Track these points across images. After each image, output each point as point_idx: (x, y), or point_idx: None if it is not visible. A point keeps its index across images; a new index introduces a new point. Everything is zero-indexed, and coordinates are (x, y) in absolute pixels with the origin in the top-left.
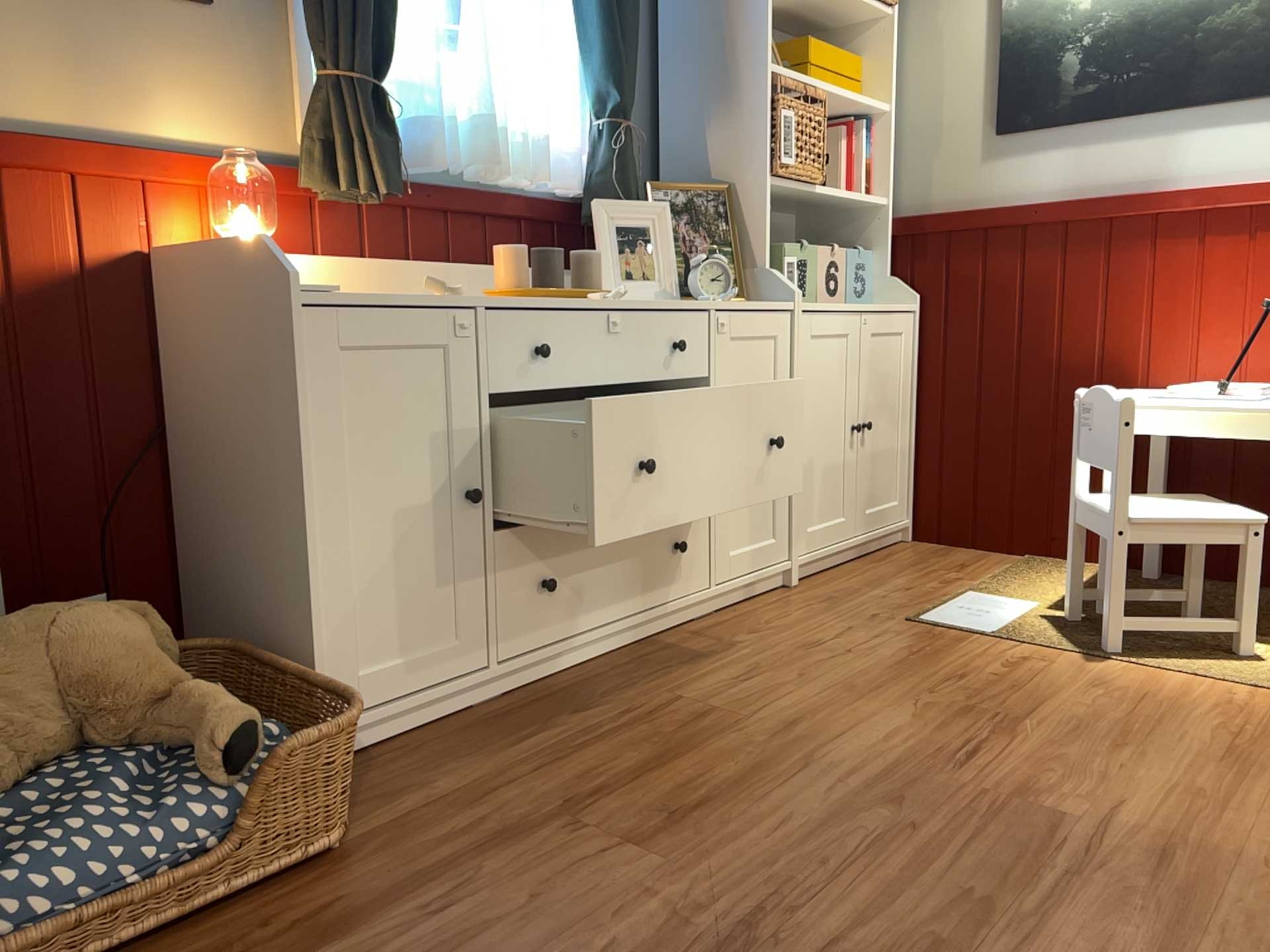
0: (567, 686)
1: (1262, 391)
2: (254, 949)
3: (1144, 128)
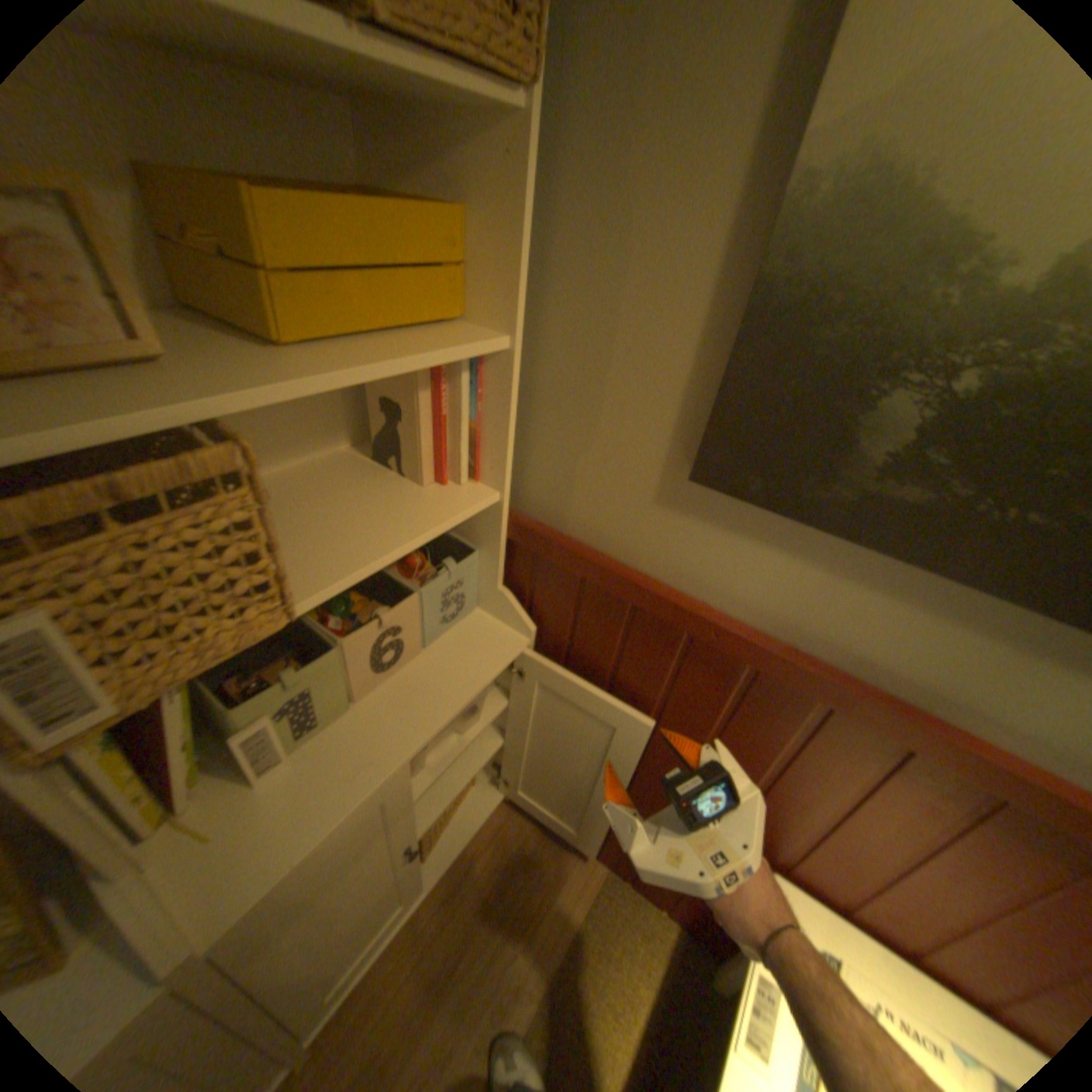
0: None
1: None
2: None
3: (994, 615)
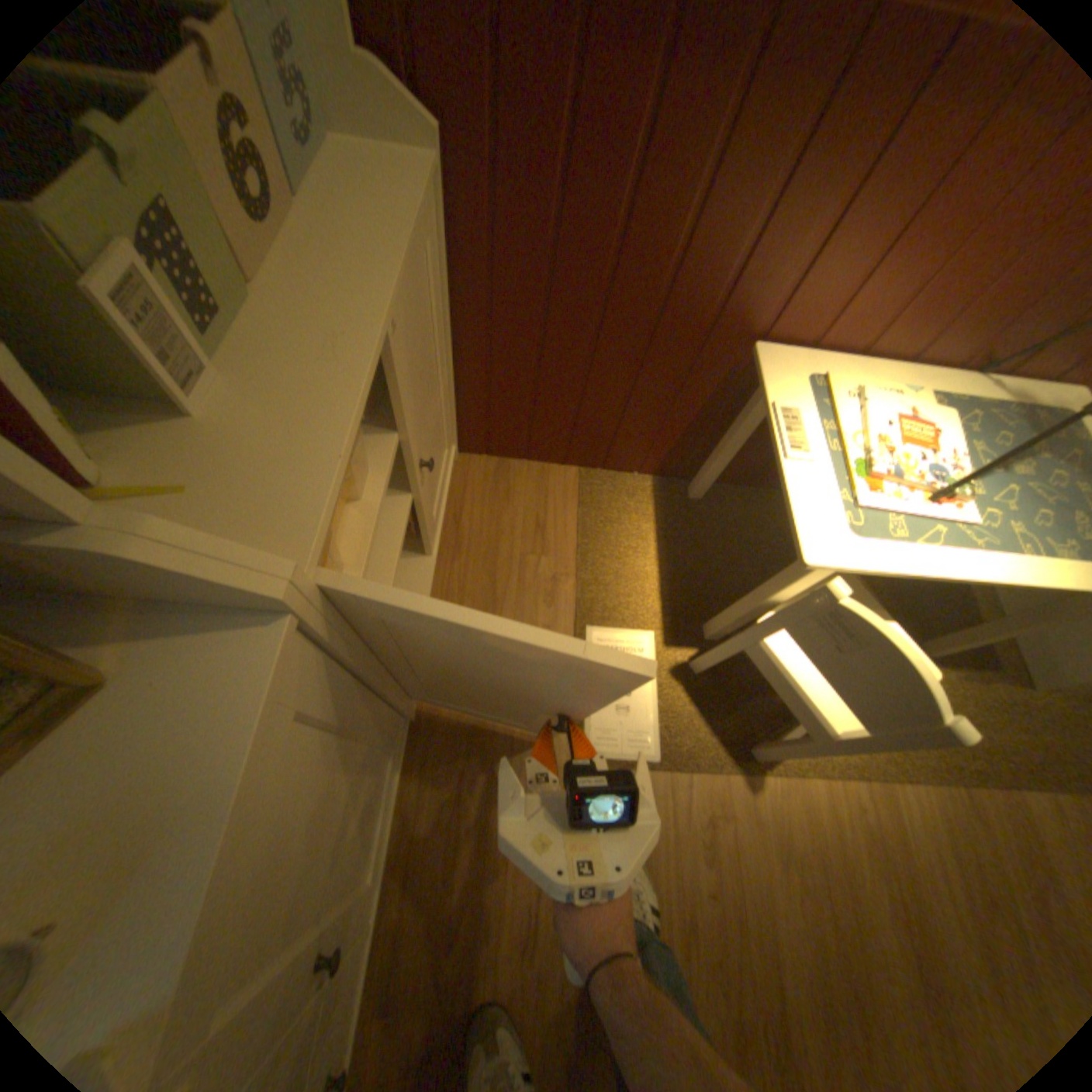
0: None
1: (965, 474)
2: None
3: None
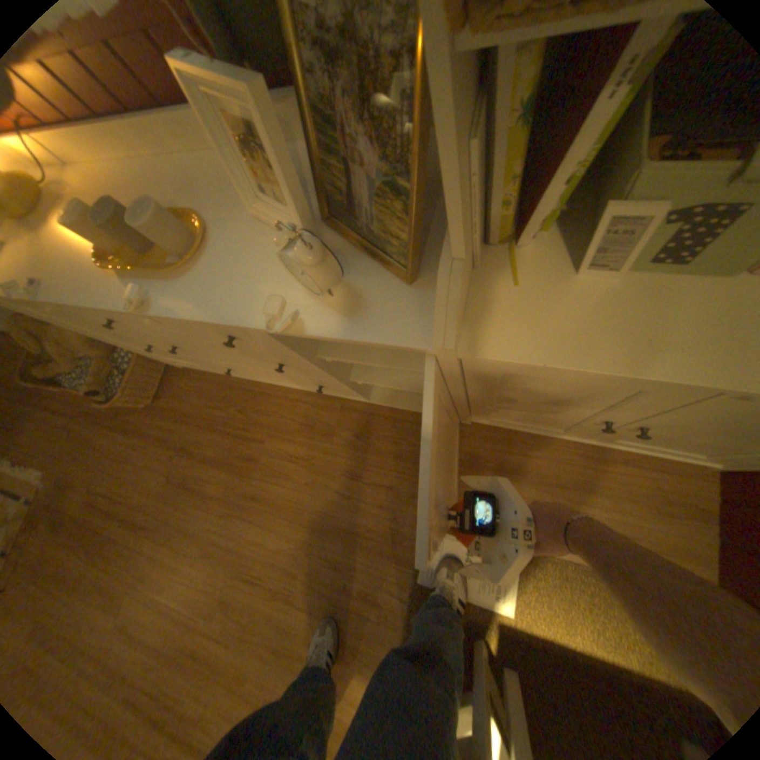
0: (261, 393)
1: None
2: (118, 422)
3: None
